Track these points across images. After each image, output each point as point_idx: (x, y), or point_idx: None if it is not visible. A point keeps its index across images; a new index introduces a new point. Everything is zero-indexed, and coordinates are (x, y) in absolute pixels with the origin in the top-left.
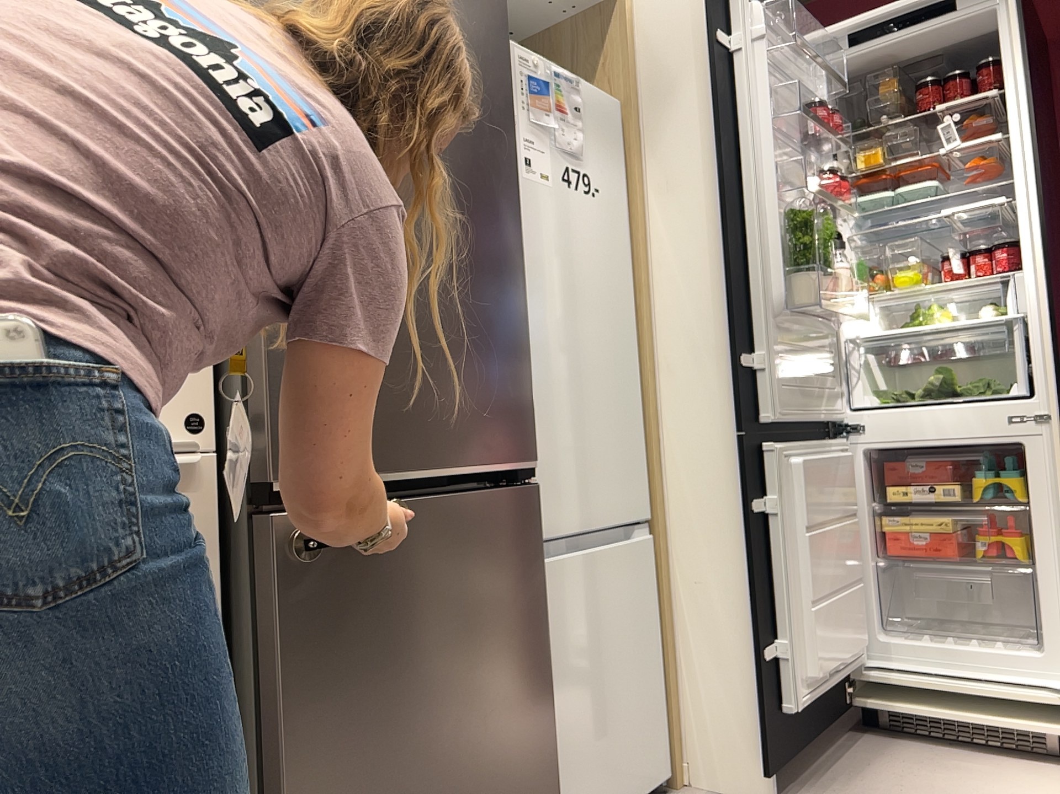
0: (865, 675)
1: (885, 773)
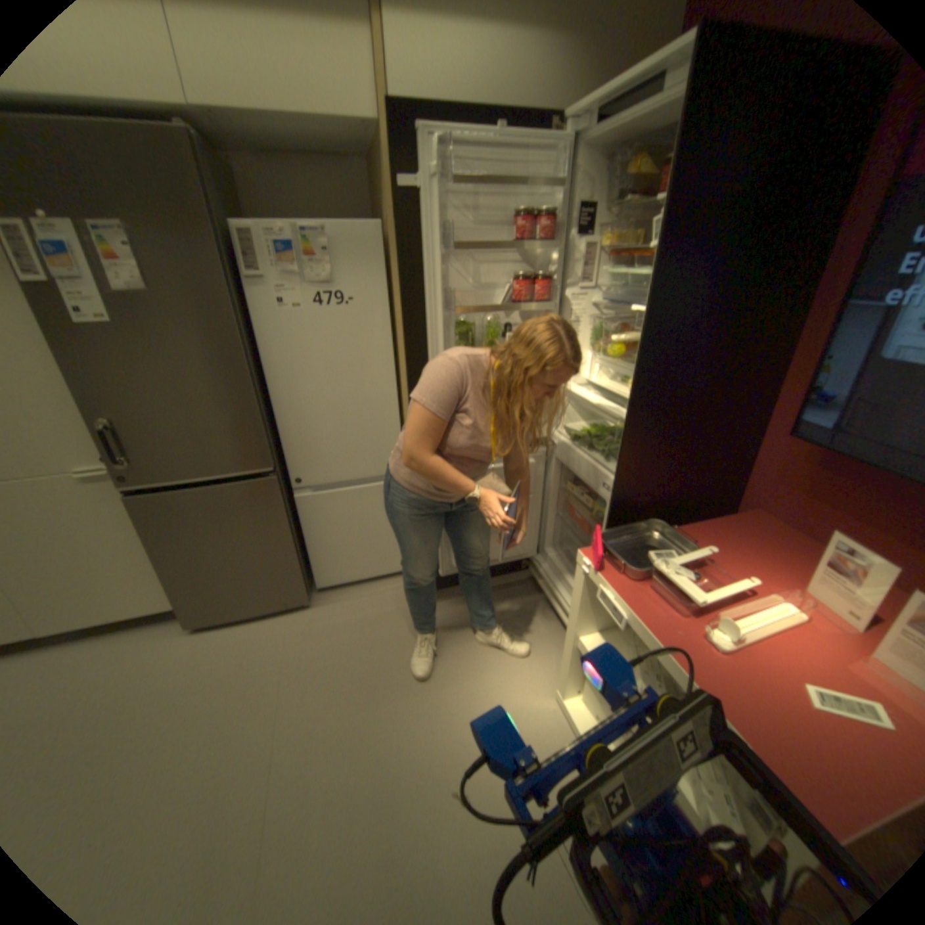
0: (532, 563)
1: (497, 610)
